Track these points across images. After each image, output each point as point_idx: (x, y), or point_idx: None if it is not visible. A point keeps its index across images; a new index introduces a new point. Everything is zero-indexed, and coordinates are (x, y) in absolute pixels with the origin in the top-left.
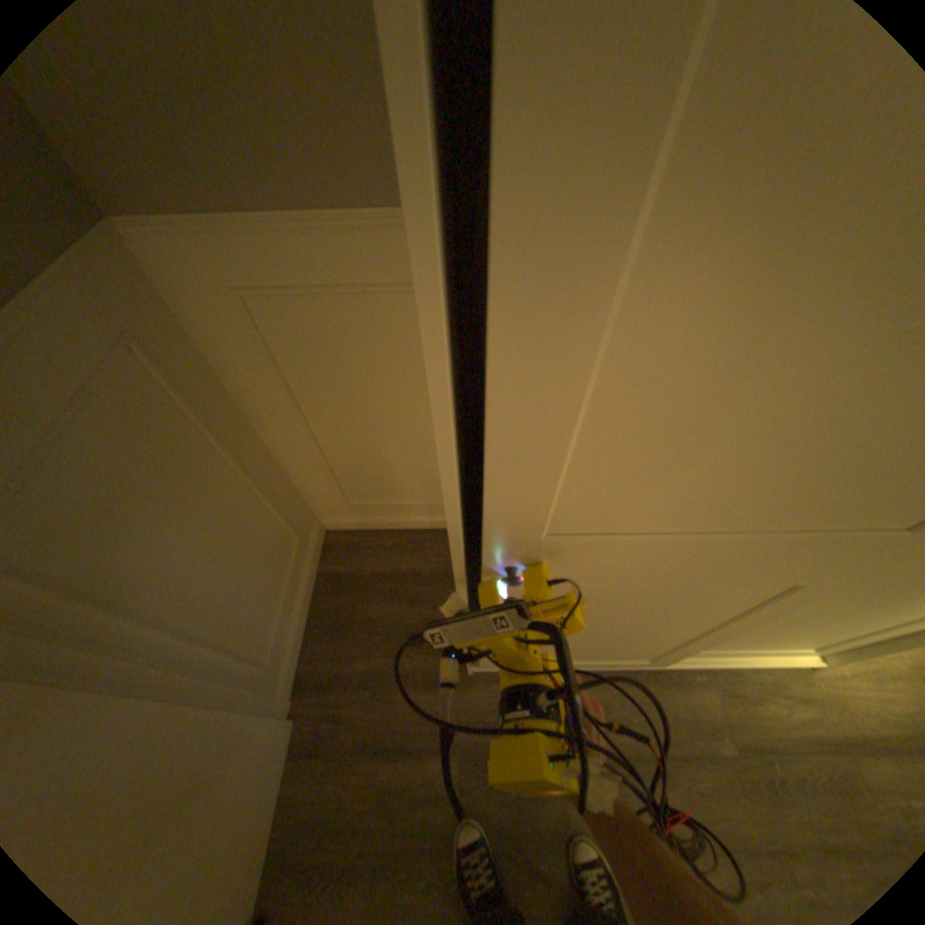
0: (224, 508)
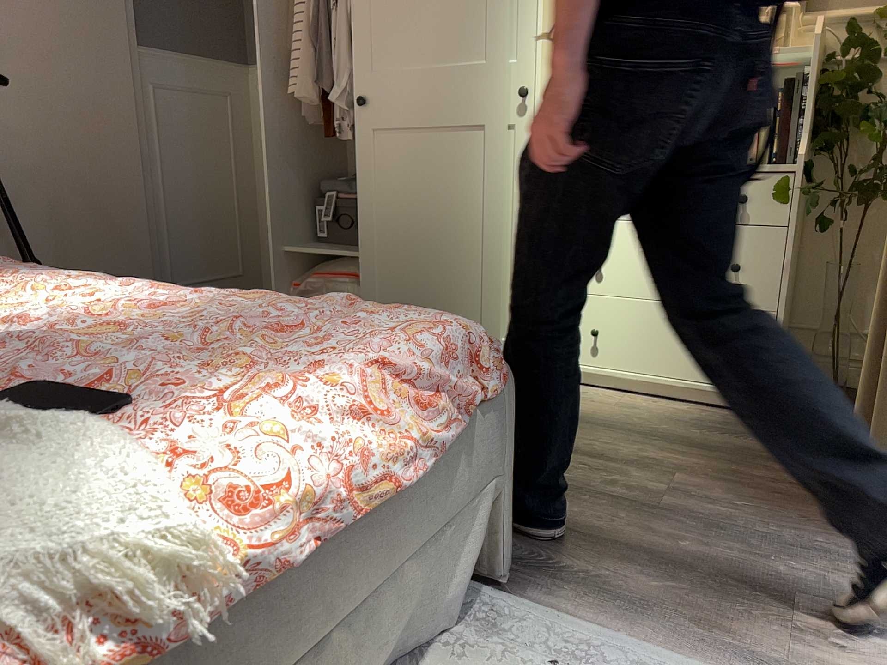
0: (219, 189)
